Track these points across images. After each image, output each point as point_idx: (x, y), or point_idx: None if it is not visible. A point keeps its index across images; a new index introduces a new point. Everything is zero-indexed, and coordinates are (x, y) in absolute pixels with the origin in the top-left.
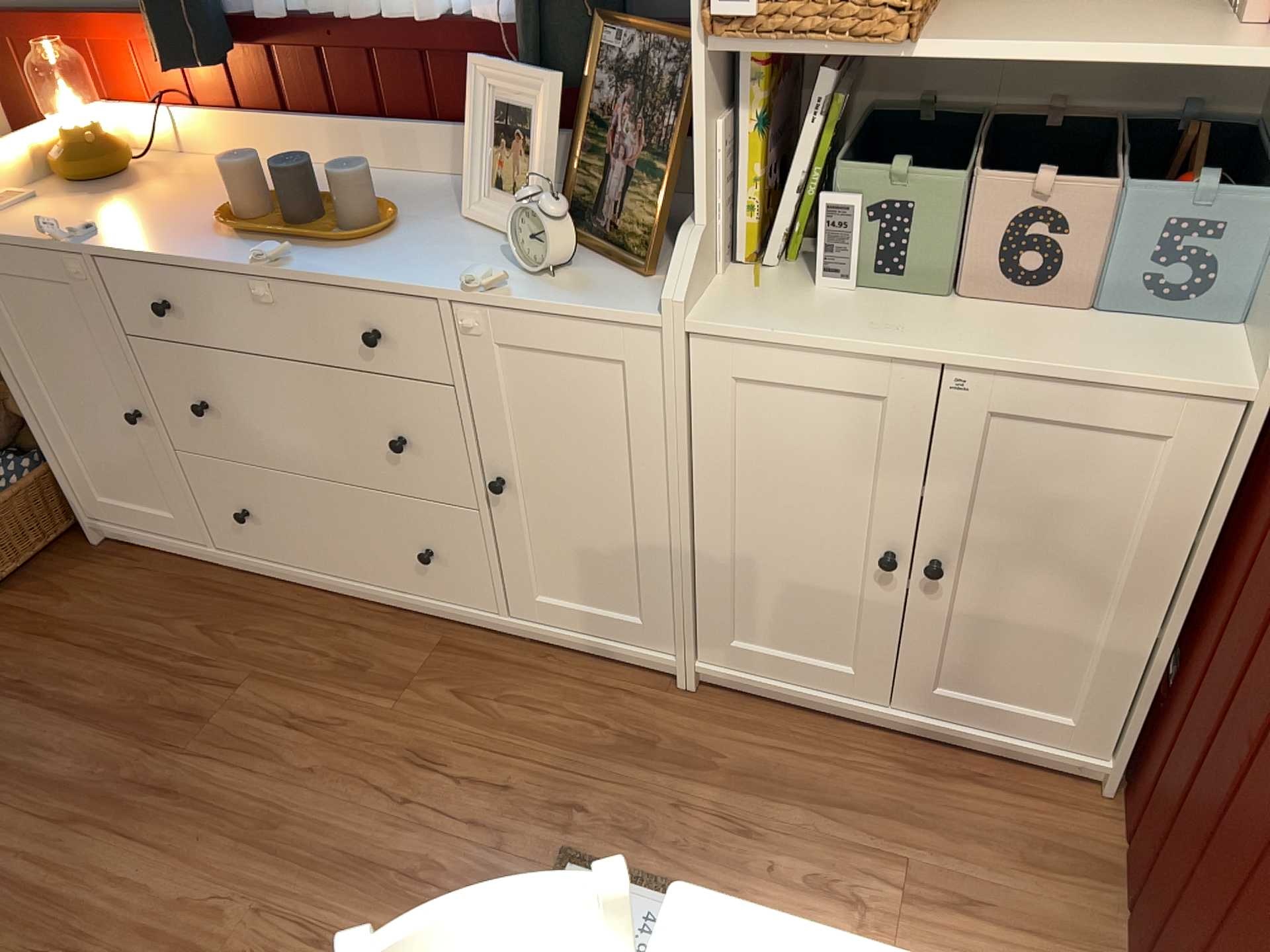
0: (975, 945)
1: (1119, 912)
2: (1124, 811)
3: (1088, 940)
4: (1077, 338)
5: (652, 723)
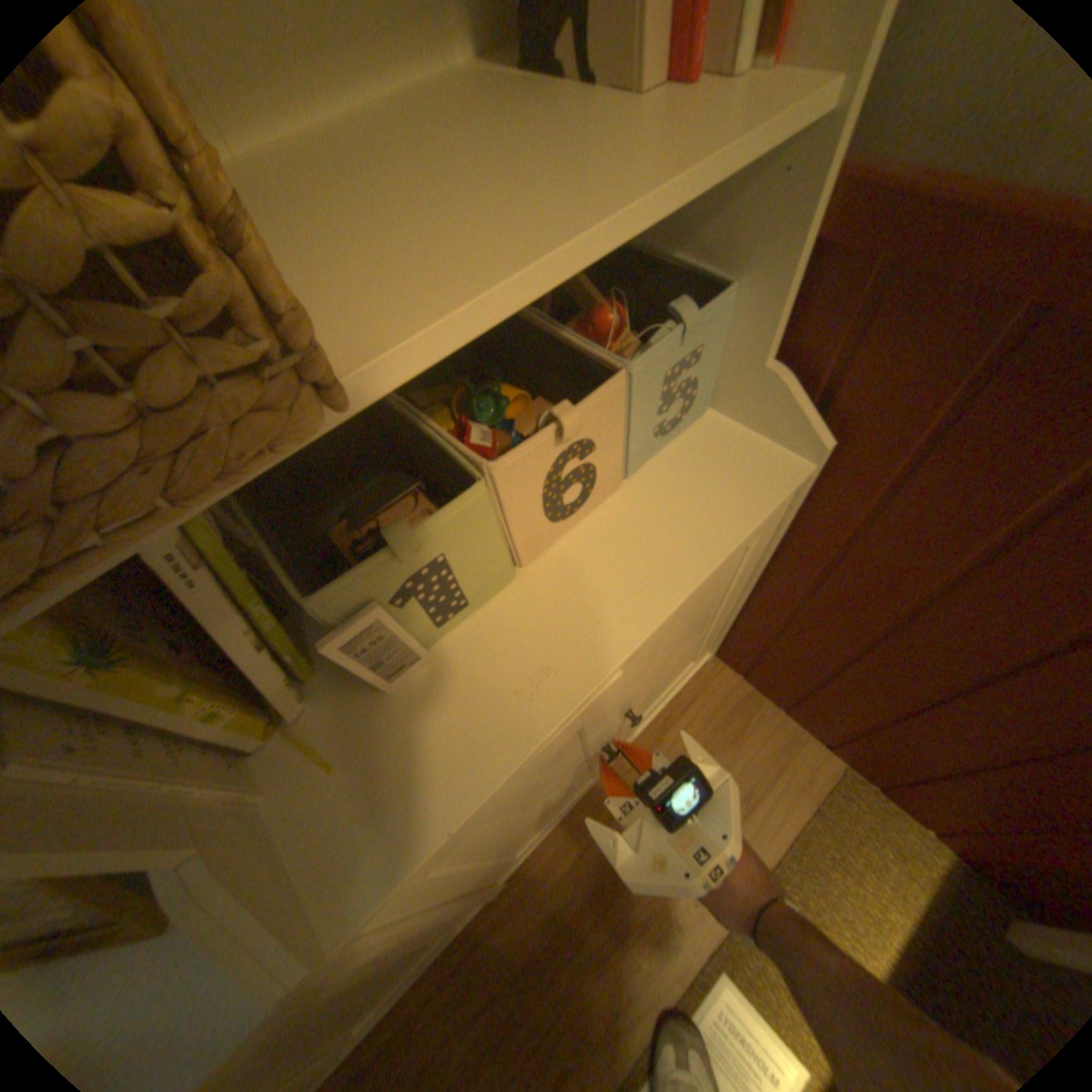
0: (784, 821)
1: (789, 717)
2: (738, 667)
3: (799, 748)
4: (662, 516)
5: (517, 949)
